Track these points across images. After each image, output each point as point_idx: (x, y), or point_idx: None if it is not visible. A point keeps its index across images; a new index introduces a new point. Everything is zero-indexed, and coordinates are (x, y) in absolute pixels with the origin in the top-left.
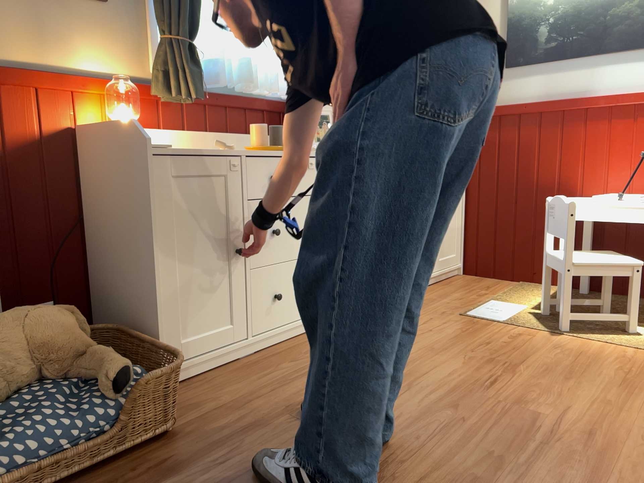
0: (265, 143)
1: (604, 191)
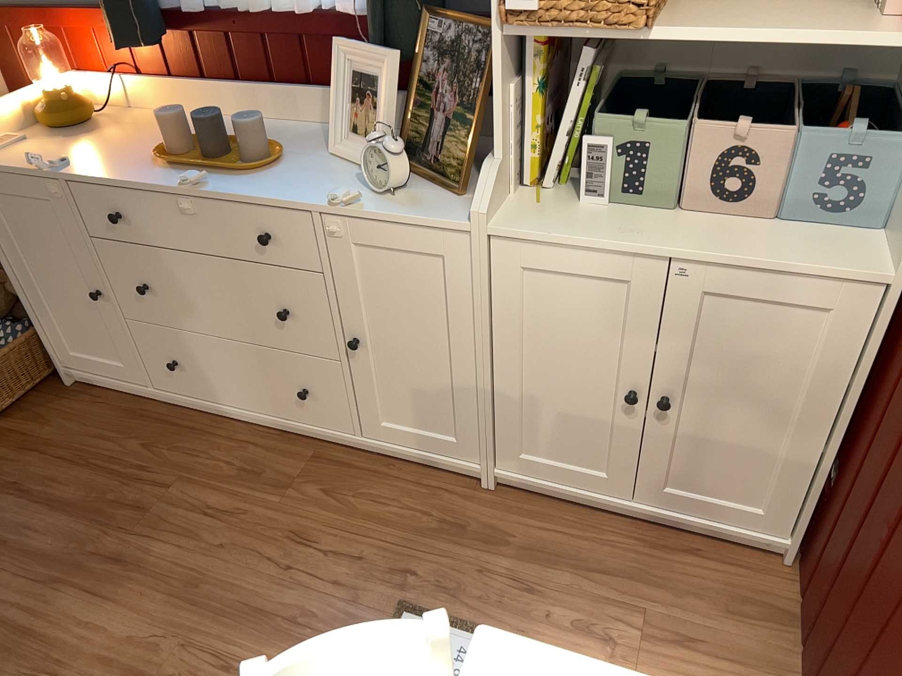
0: (181, 148)
1: None
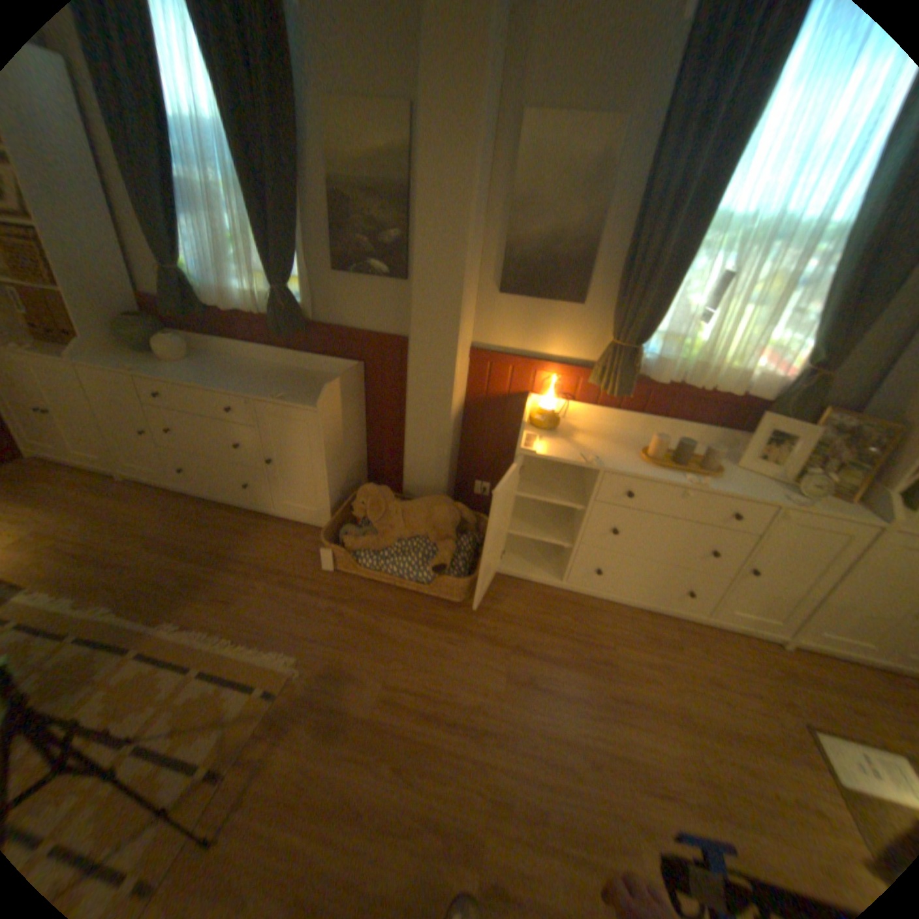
0: (660, 454)
1: None
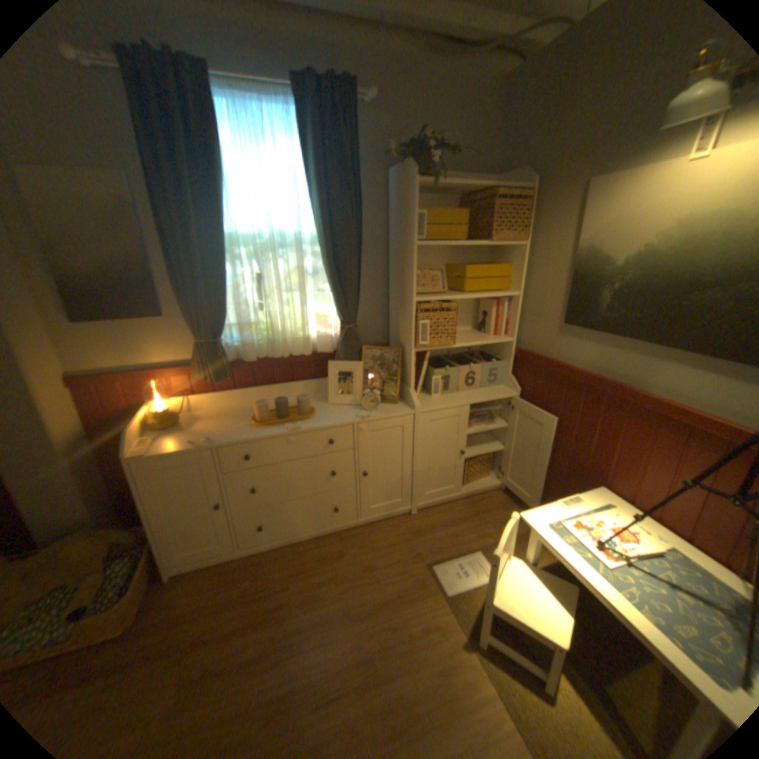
0: (264, 416)
1: (635, 498)
